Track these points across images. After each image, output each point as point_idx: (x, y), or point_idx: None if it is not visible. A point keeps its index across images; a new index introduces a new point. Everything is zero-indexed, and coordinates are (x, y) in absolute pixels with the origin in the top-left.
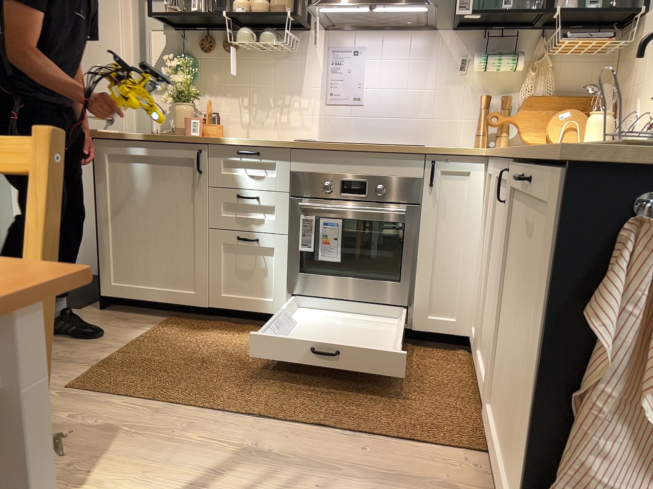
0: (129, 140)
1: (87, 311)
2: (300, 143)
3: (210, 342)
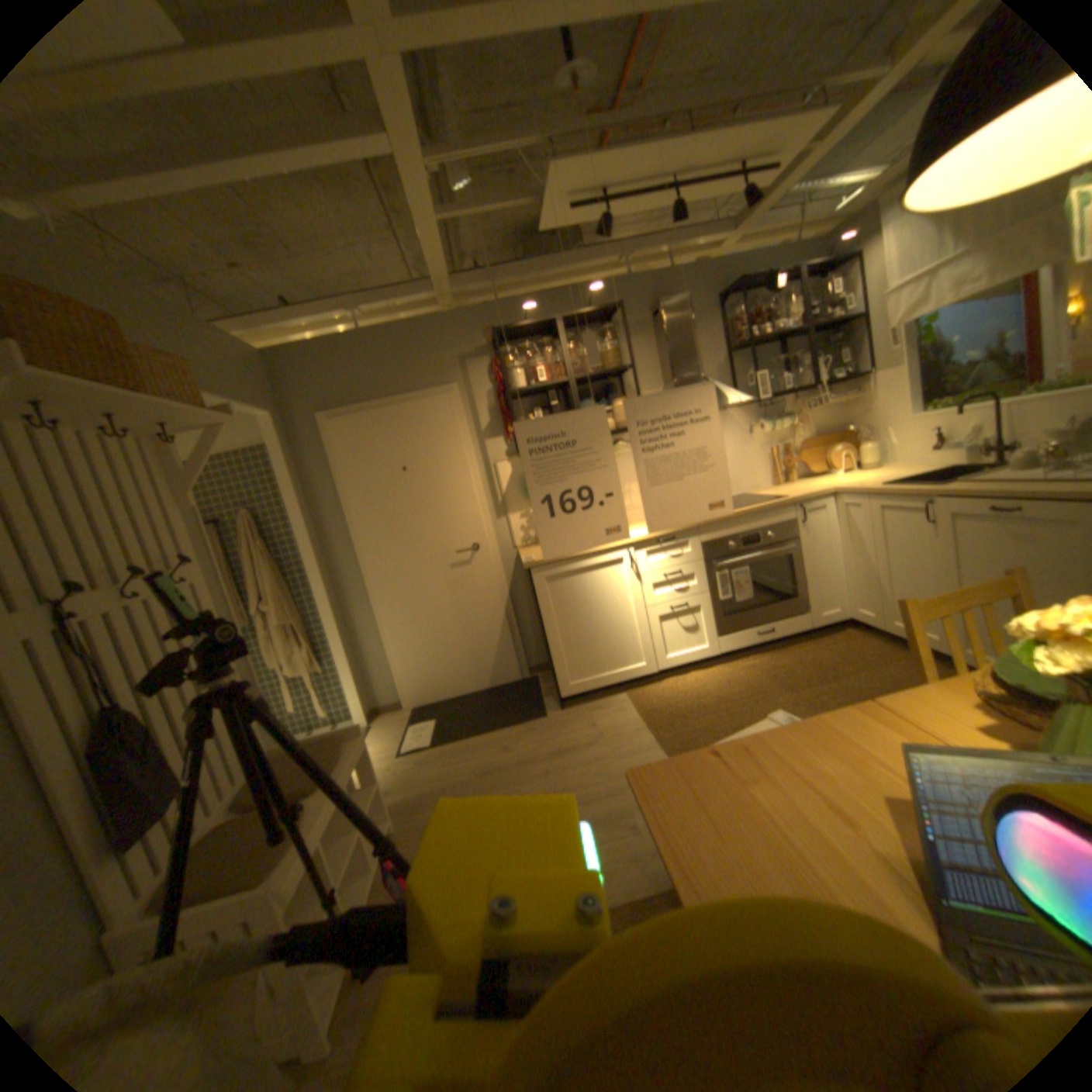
0: (565, 557)
1: (551, 712)
2: (706, 518)
3: (692, 693)
